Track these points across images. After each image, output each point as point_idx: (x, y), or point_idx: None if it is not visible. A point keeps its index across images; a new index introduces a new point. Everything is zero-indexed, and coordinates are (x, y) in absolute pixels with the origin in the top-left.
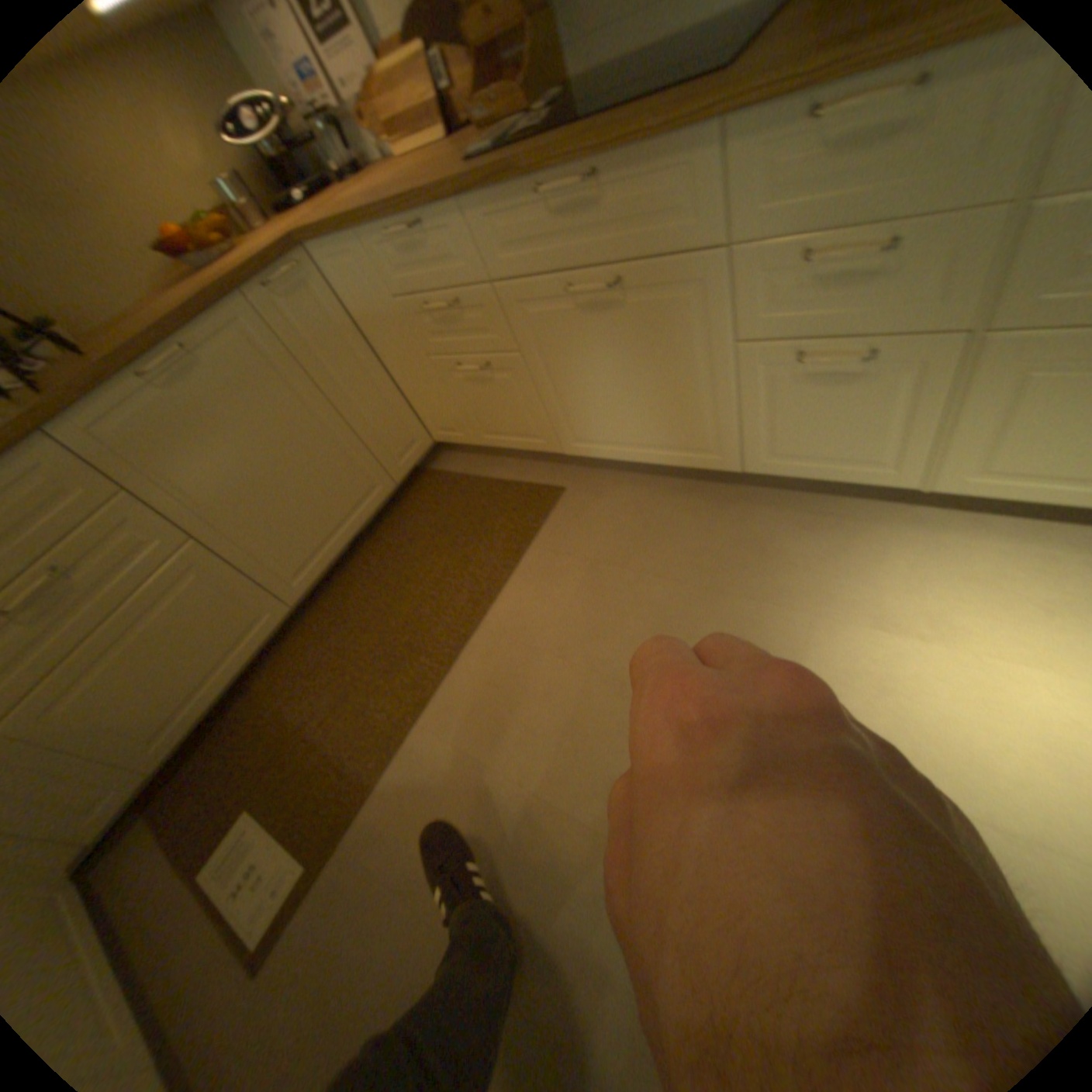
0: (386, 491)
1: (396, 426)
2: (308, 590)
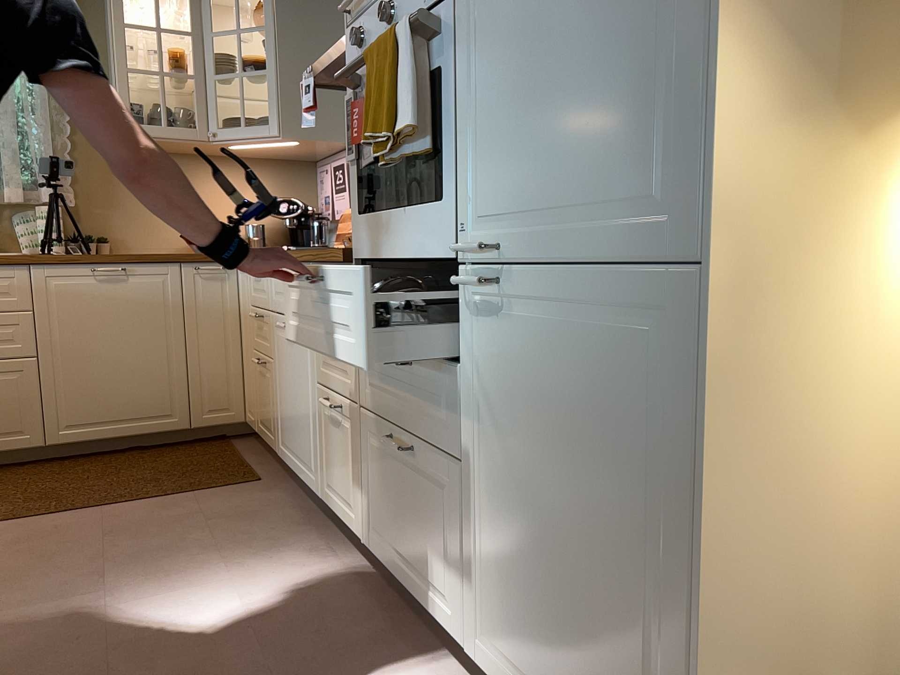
0: (177, 424)
1: (220, 389)
2: (66, 443)
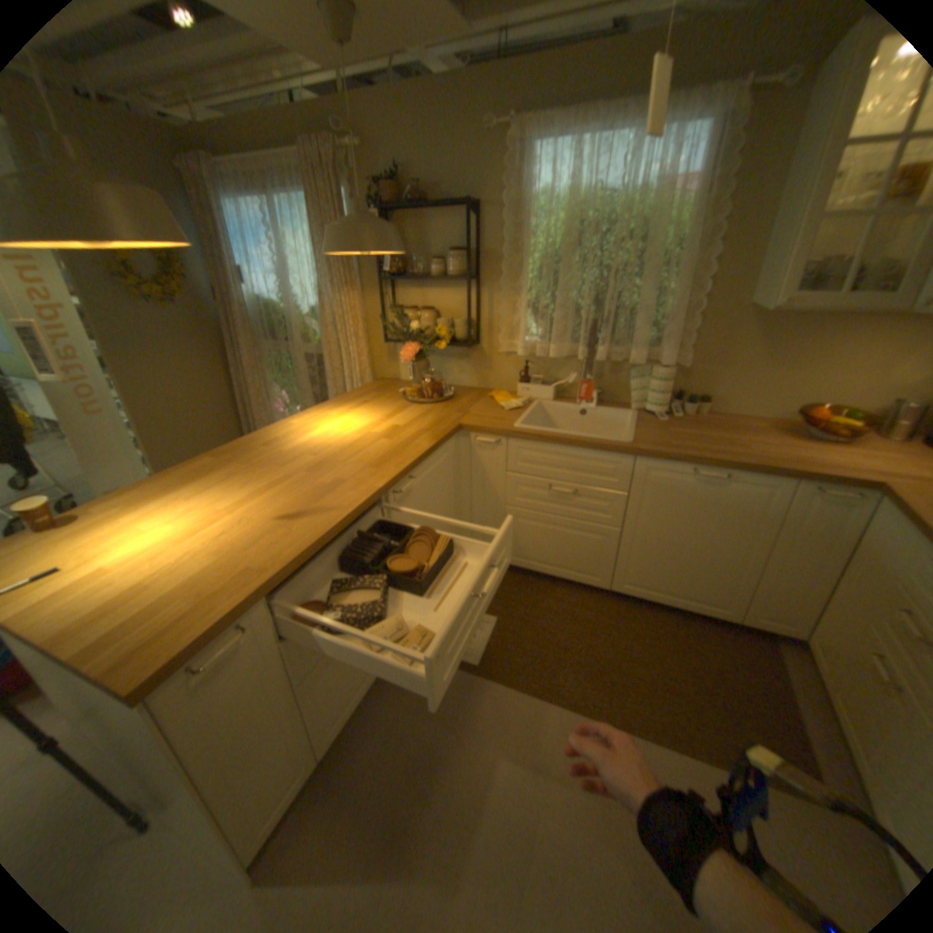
0: (729, 618)
1: (792, 608)
2: (625, 595)
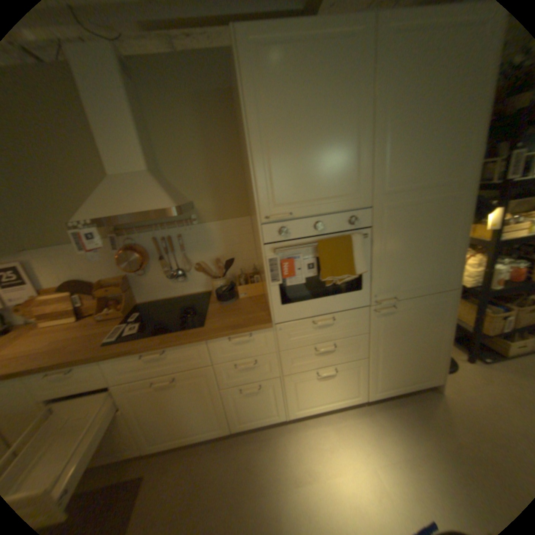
0: None
1: None
2: None
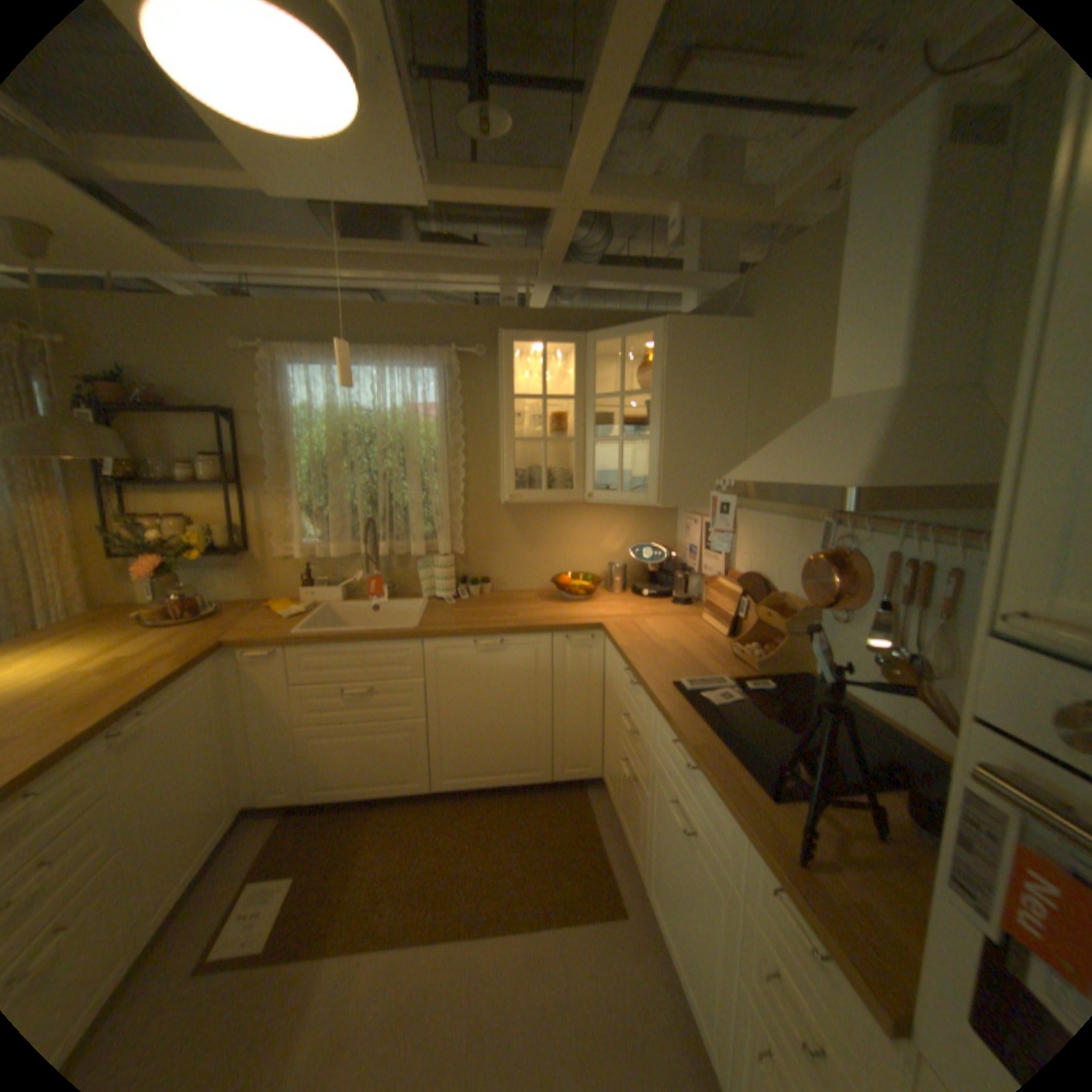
0: (541, 779)
1: (581, 749)
2: (446, 792)
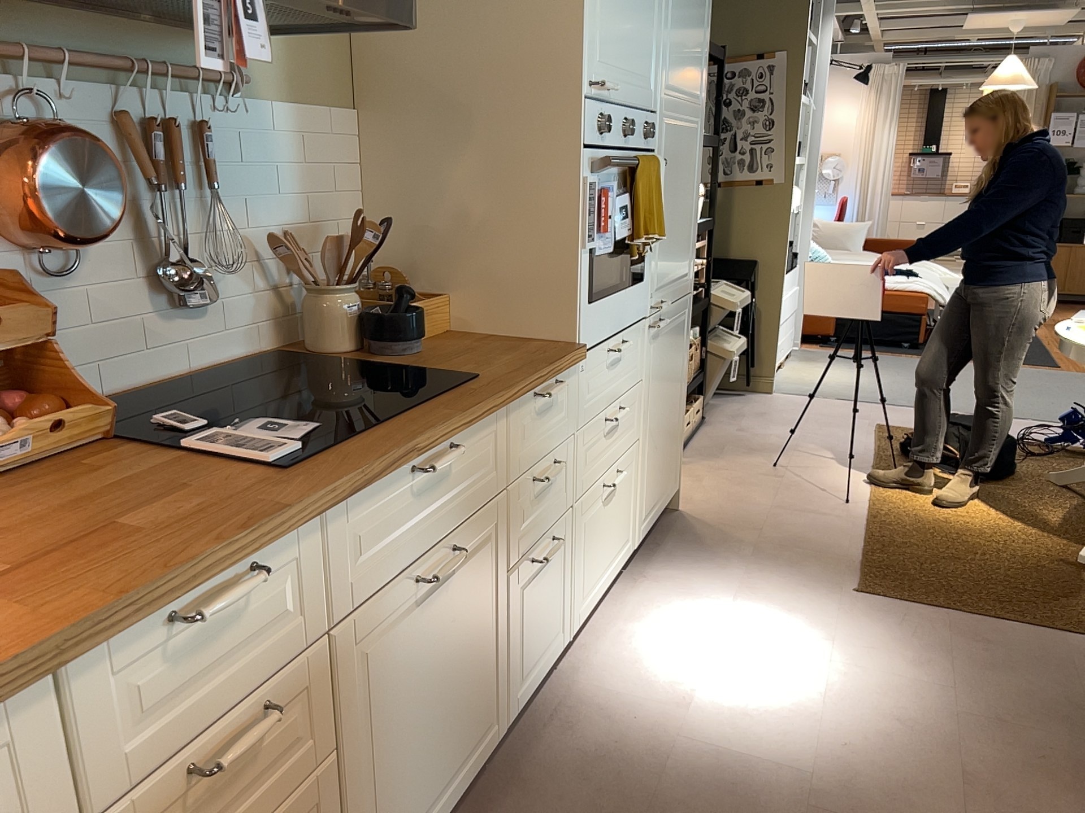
0: None
1: None
2: None
